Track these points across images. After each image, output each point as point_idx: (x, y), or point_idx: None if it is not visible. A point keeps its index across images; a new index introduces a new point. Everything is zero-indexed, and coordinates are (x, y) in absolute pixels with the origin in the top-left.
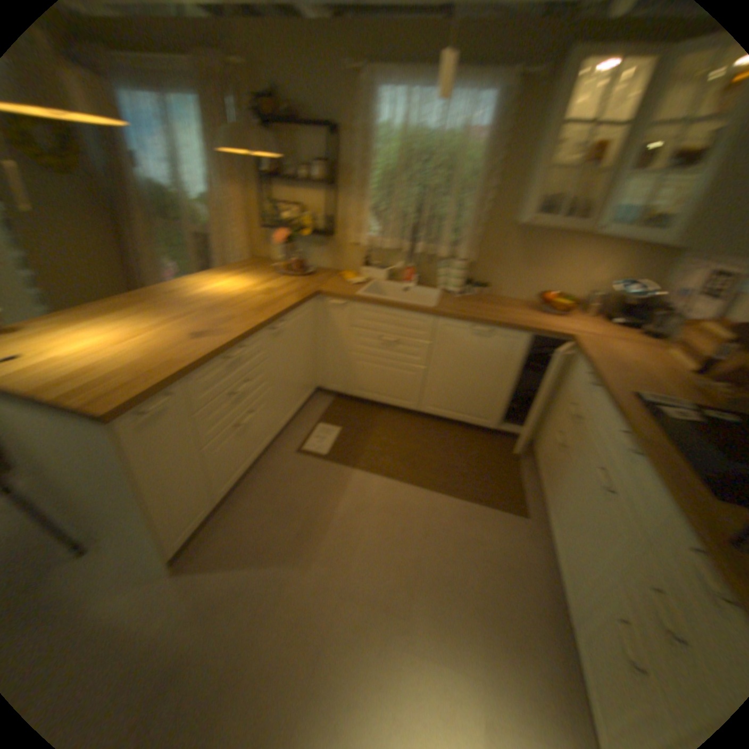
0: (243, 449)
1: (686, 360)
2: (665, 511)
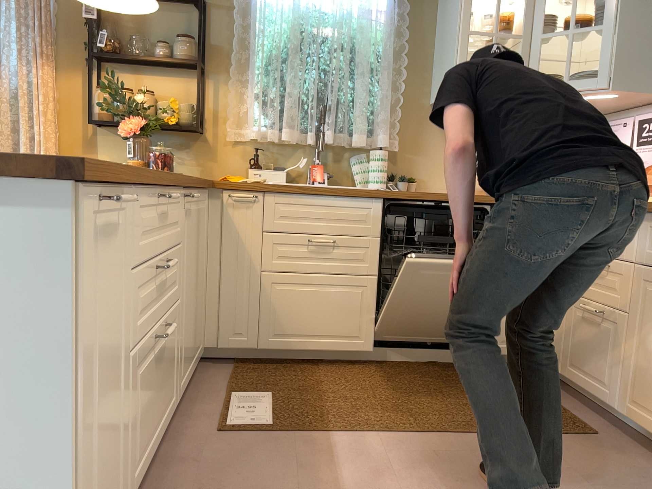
0: (150, 402)
1: None
2: None
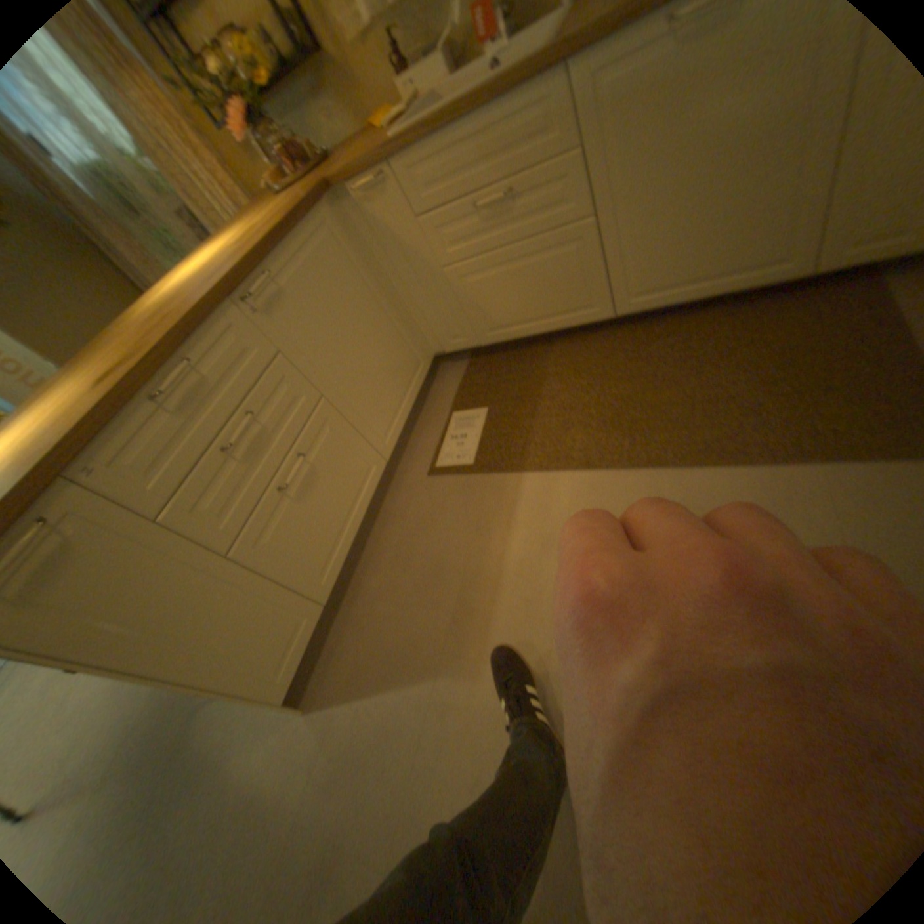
0: (324, 515)
1: None
2: None
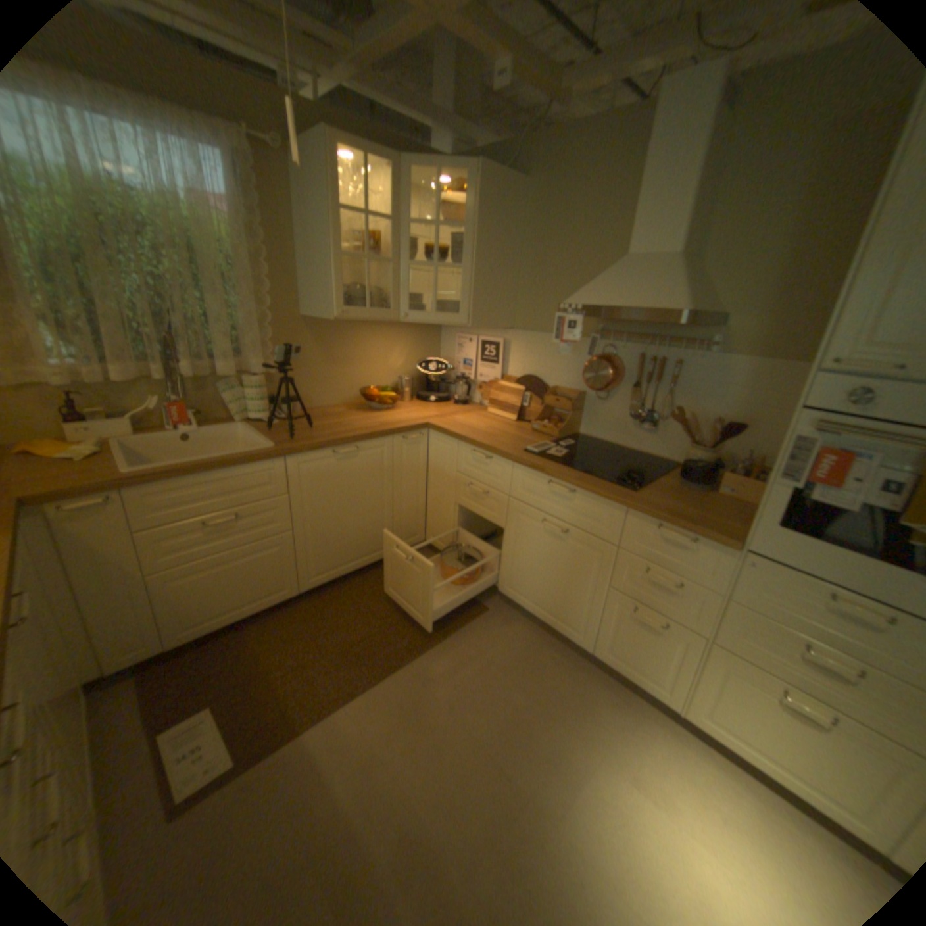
0: None
1: (503, 414)
2: (617, 517)
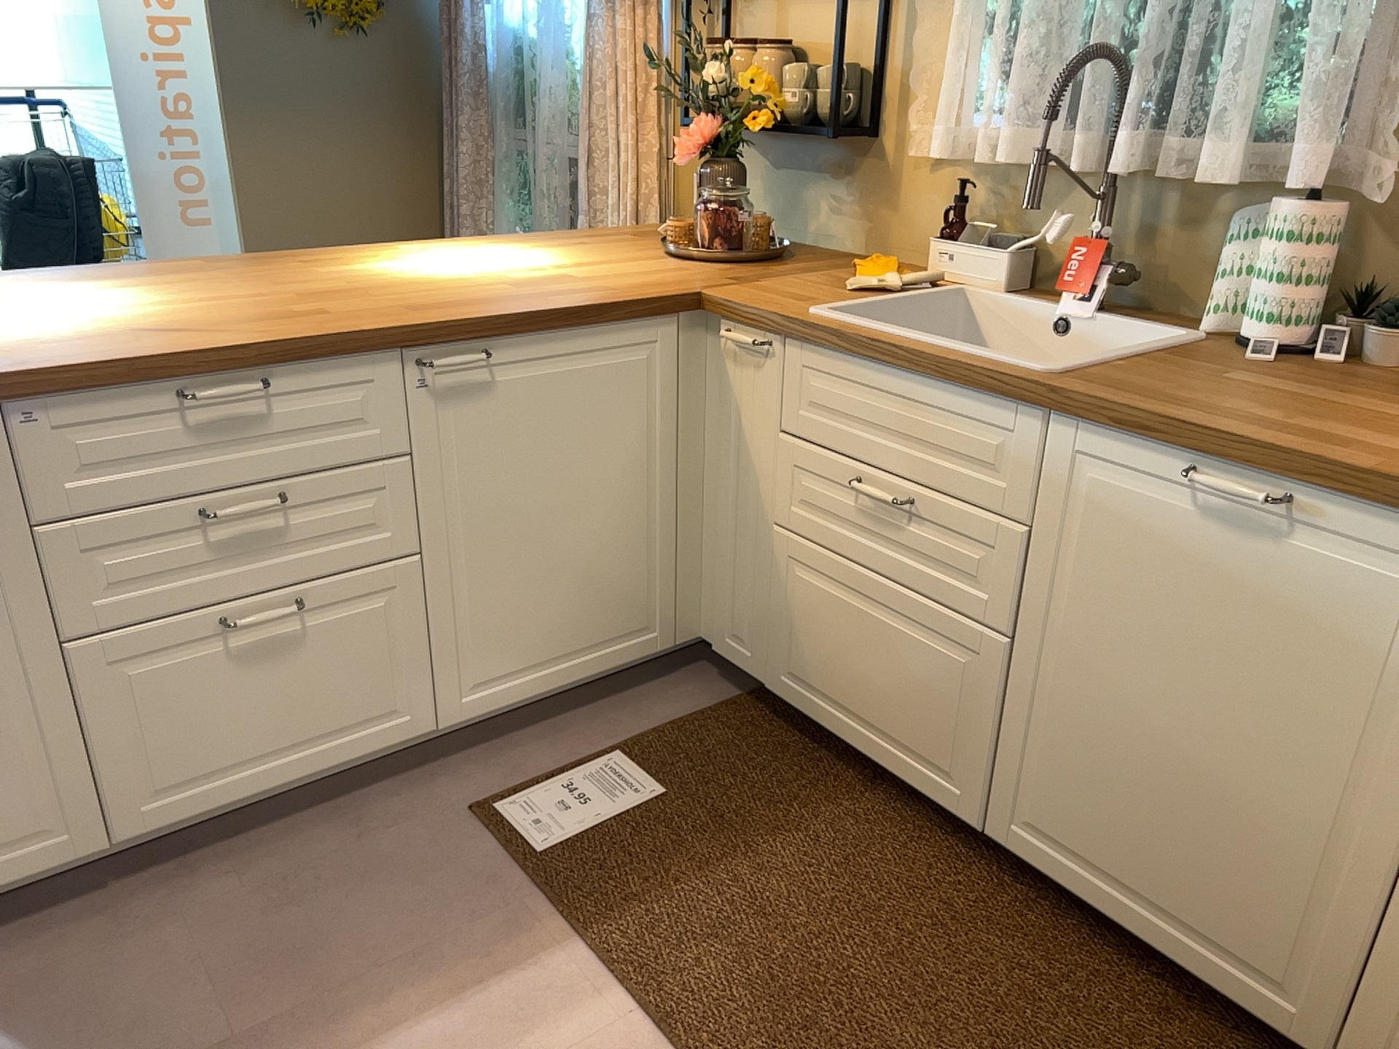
0: (250, 711)
1: None
2: None
